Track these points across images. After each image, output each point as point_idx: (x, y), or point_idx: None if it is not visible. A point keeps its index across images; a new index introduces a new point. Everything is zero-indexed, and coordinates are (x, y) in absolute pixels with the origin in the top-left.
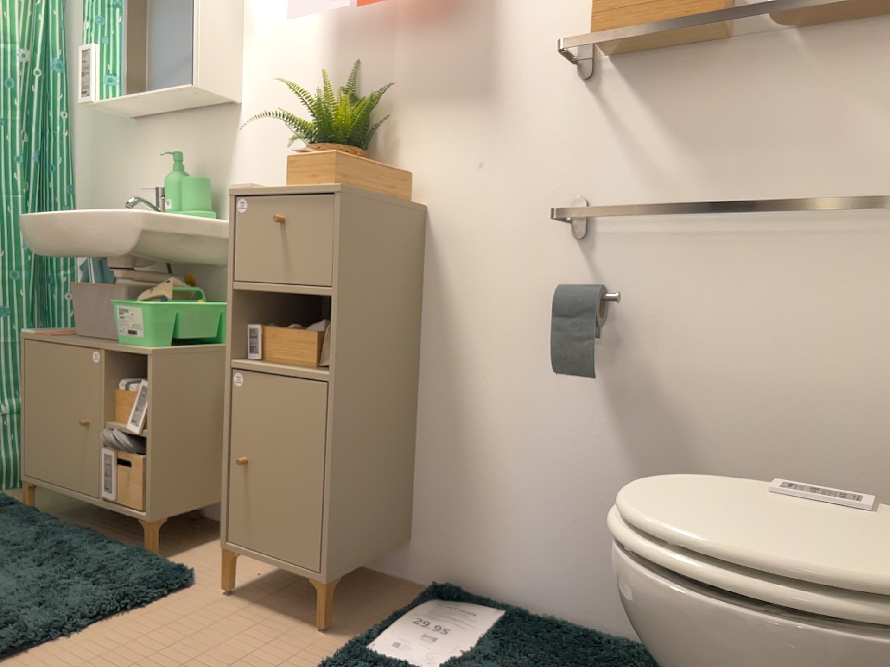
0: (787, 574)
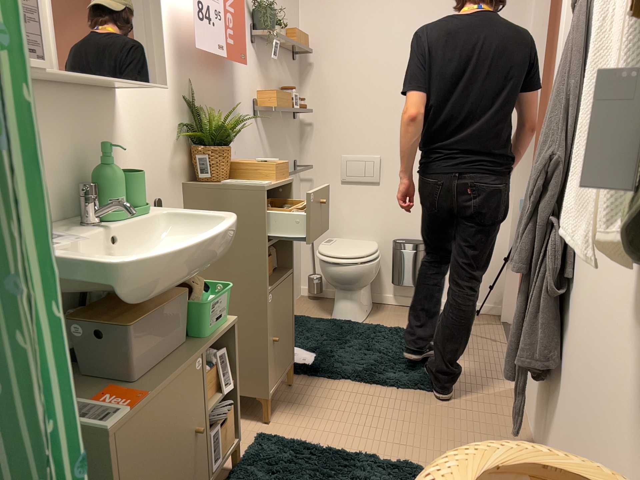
0: (376, 250)
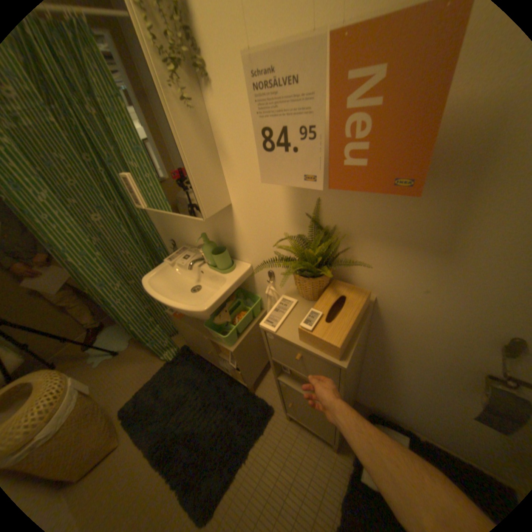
0: None
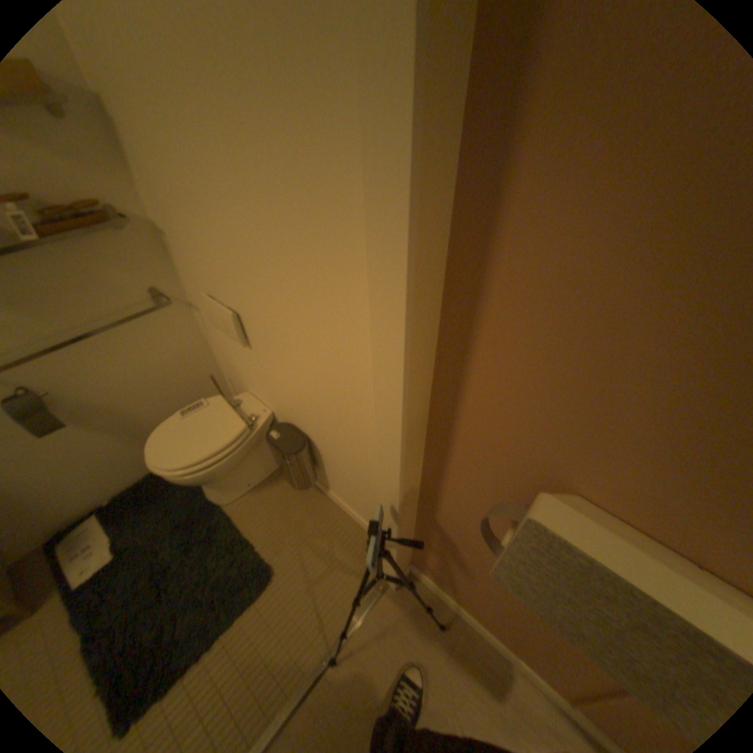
0: (219, 450)
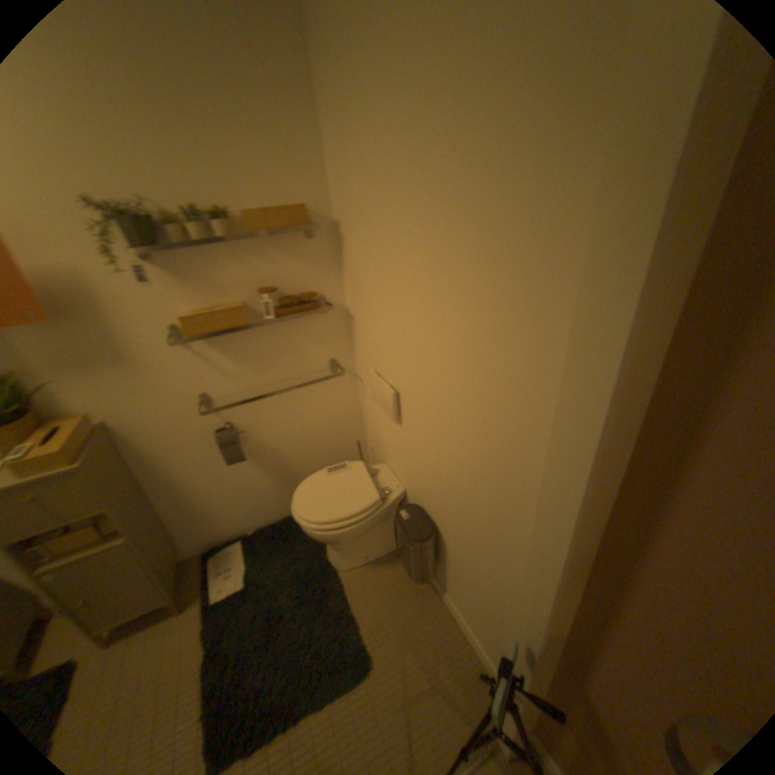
0: (351, 515)
